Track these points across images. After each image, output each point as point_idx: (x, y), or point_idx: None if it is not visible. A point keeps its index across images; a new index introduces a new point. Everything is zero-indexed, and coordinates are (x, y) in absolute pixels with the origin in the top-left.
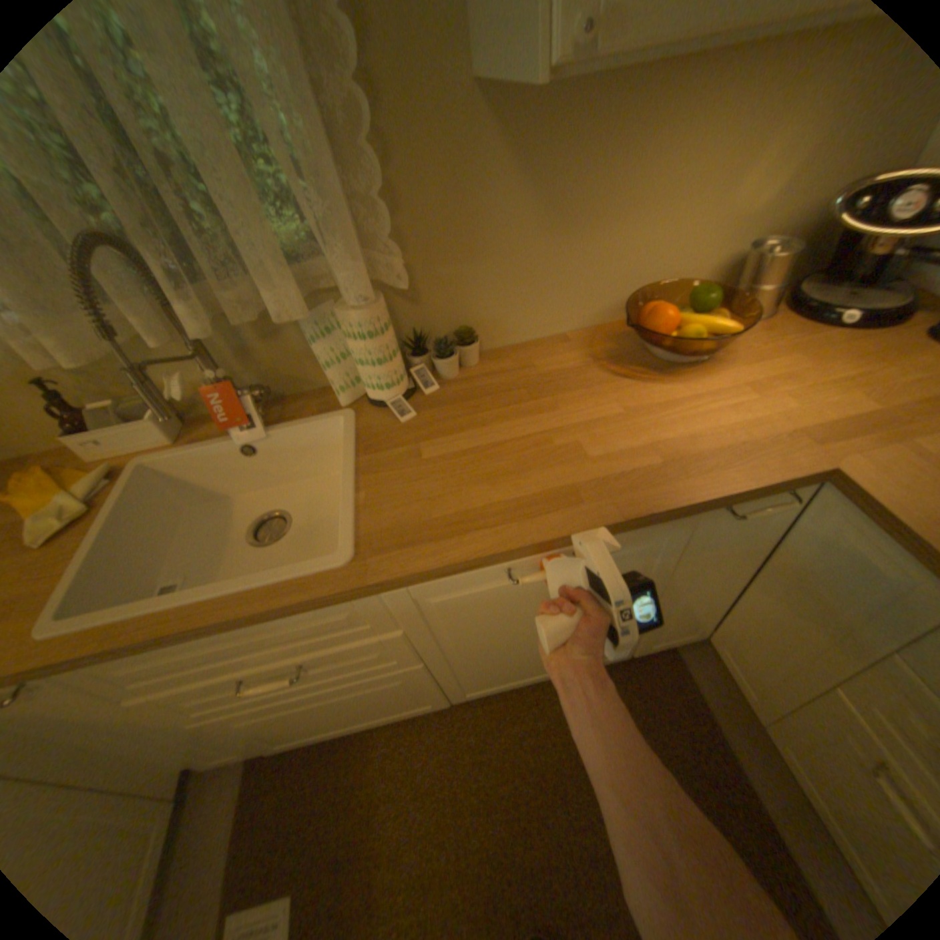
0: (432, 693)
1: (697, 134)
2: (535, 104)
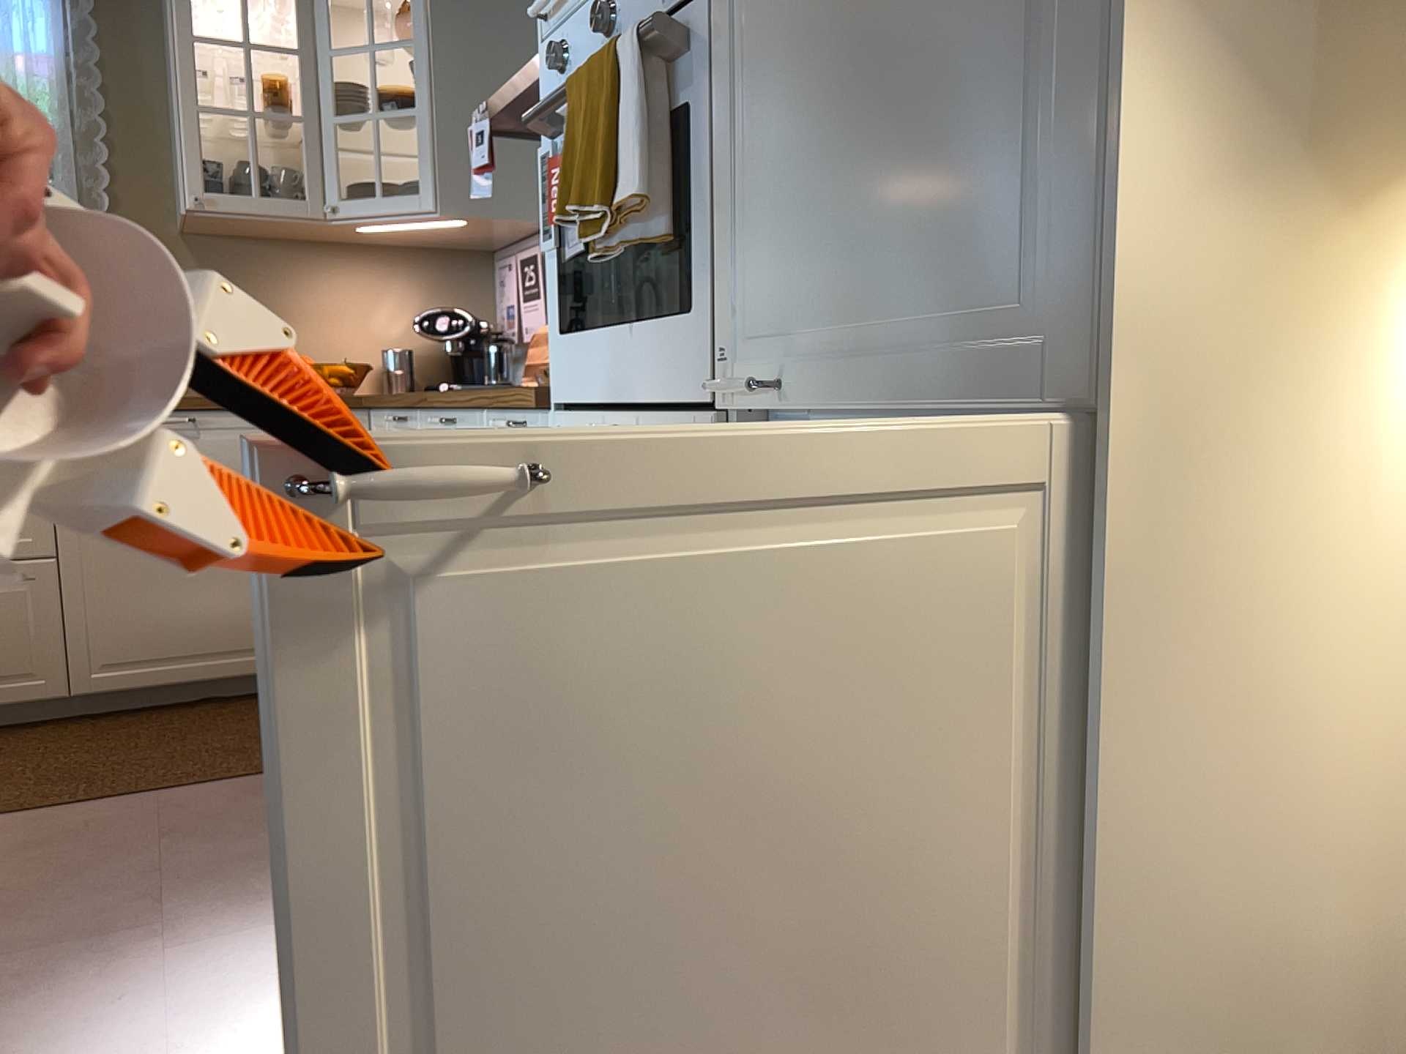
0: (53, 637)
1: (328, 285)
2: (216, 251)
